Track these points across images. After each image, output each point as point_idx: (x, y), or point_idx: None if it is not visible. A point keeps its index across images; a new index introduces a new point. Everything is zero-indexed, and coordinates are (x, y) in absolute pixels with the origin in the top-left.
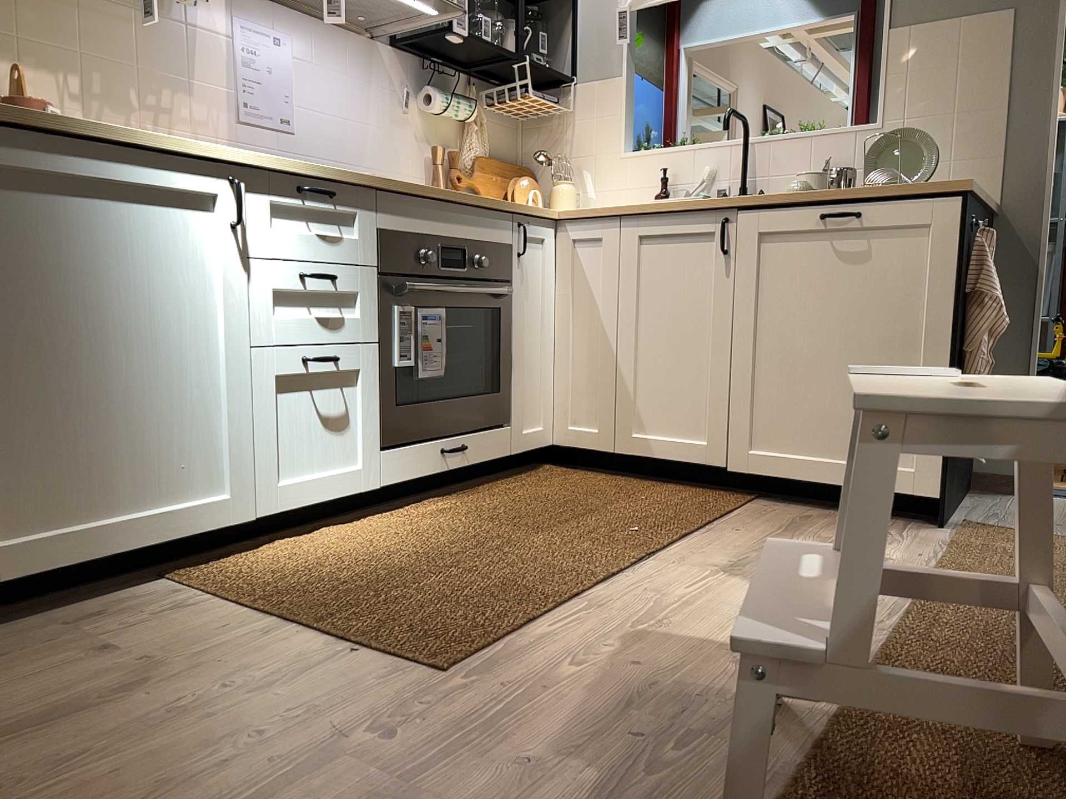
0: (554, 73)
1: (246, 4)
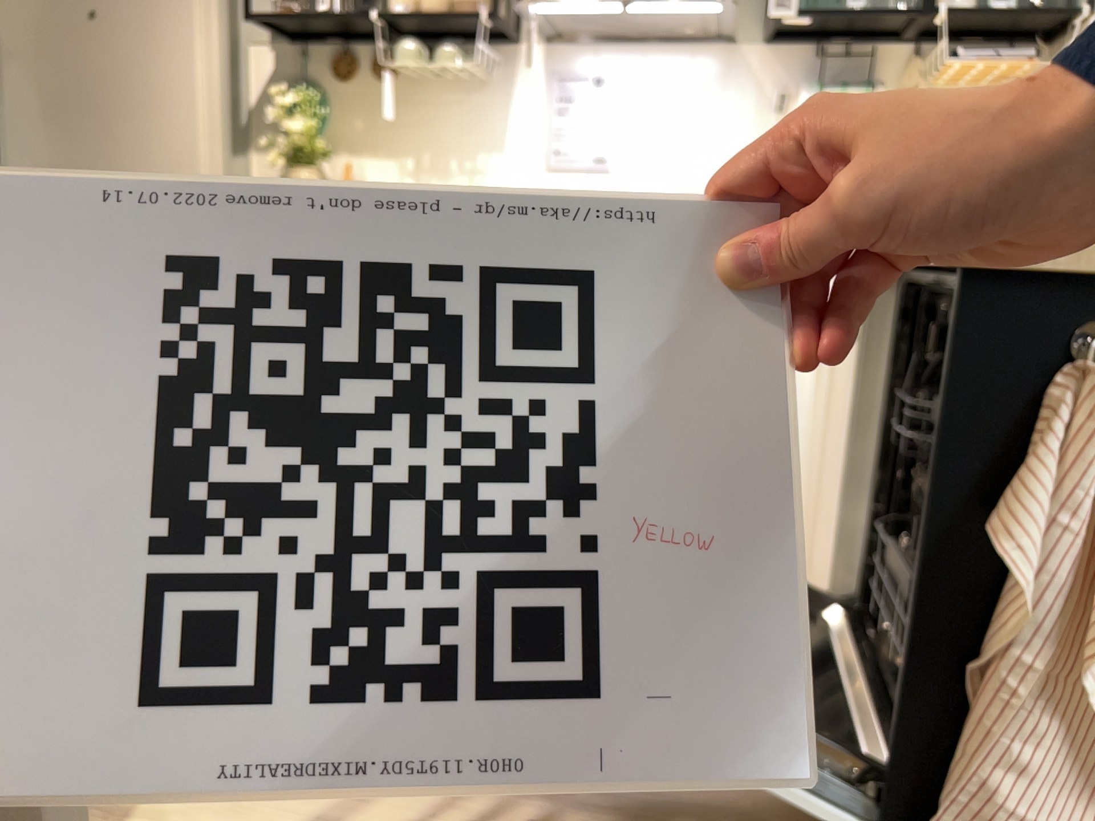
0: (1037, 8)
1: (561, 51)
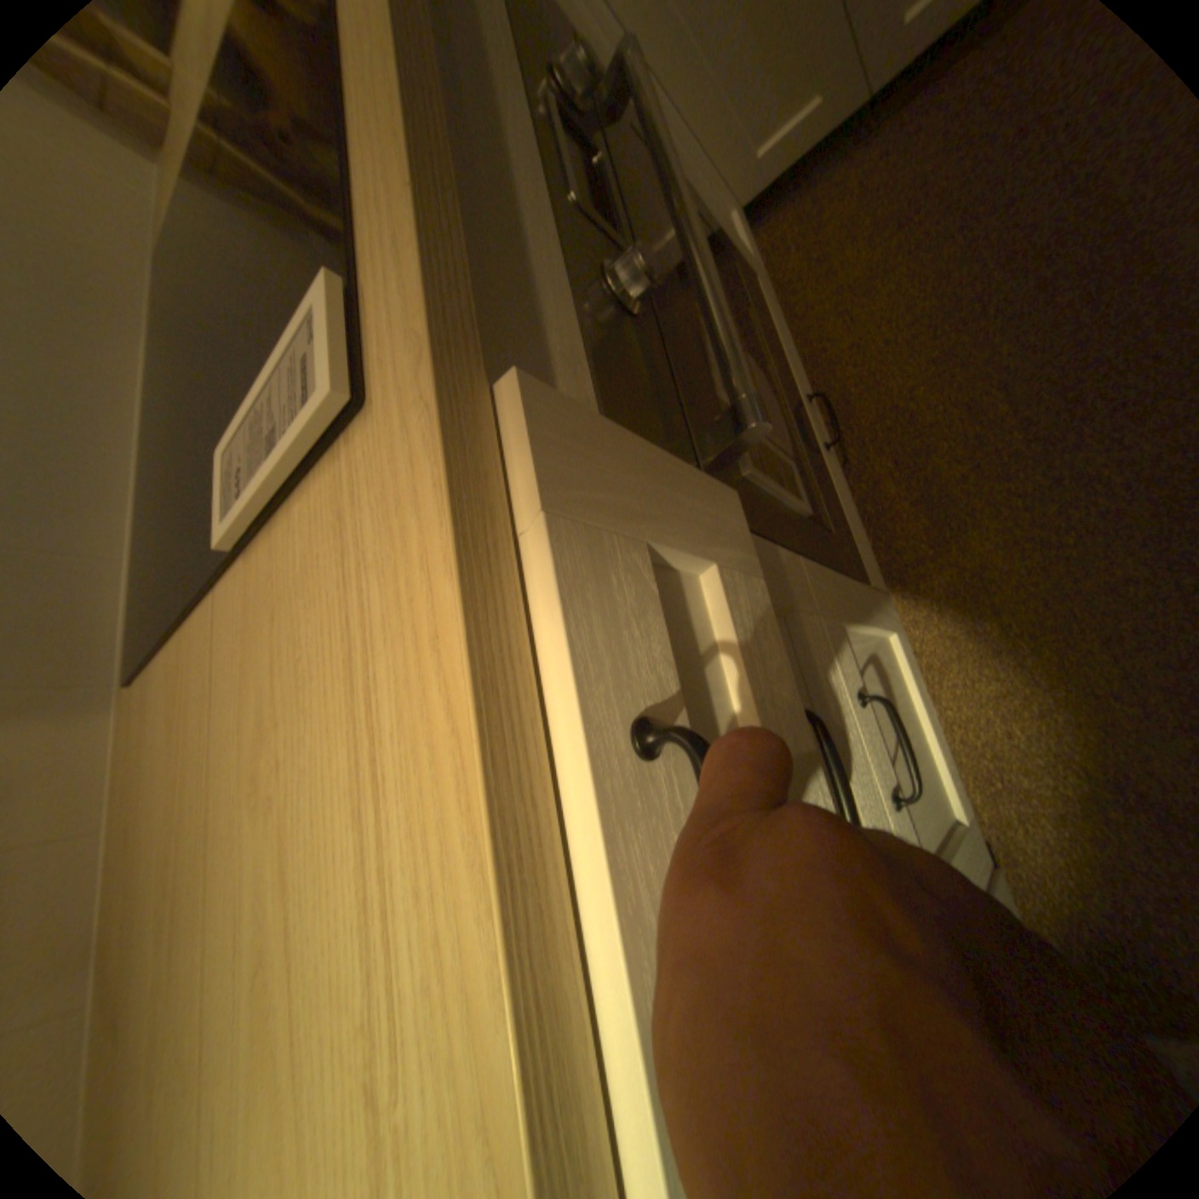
0: None
1: None
